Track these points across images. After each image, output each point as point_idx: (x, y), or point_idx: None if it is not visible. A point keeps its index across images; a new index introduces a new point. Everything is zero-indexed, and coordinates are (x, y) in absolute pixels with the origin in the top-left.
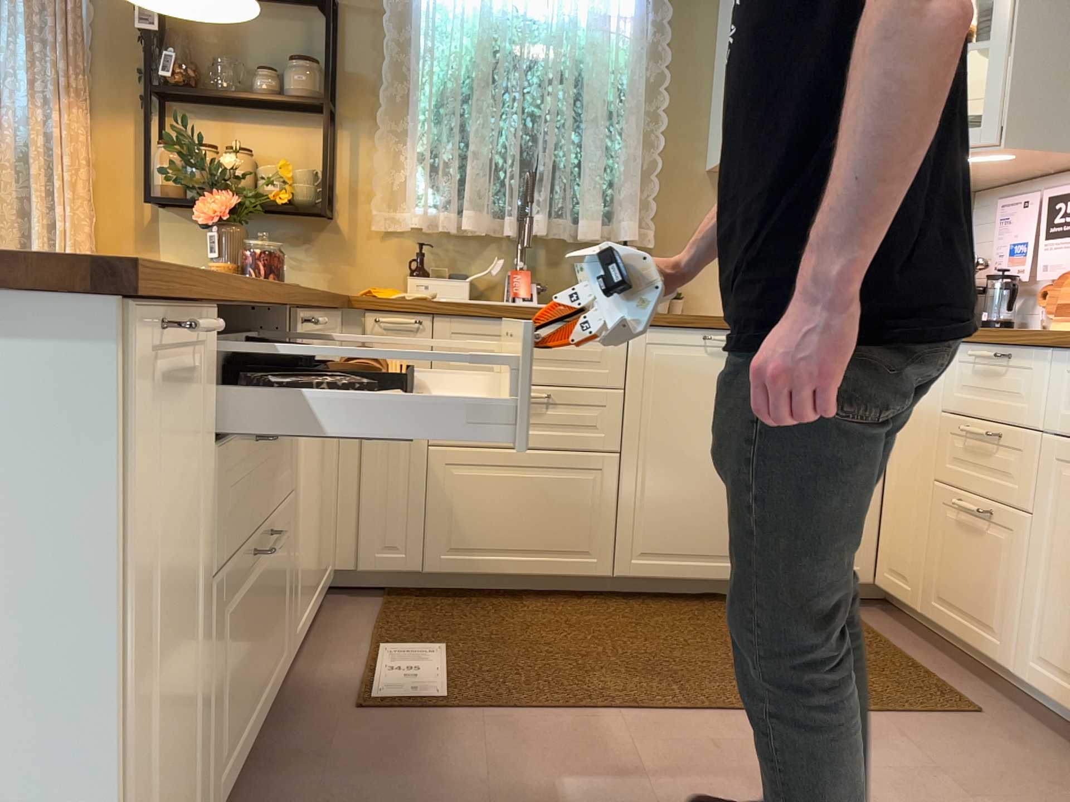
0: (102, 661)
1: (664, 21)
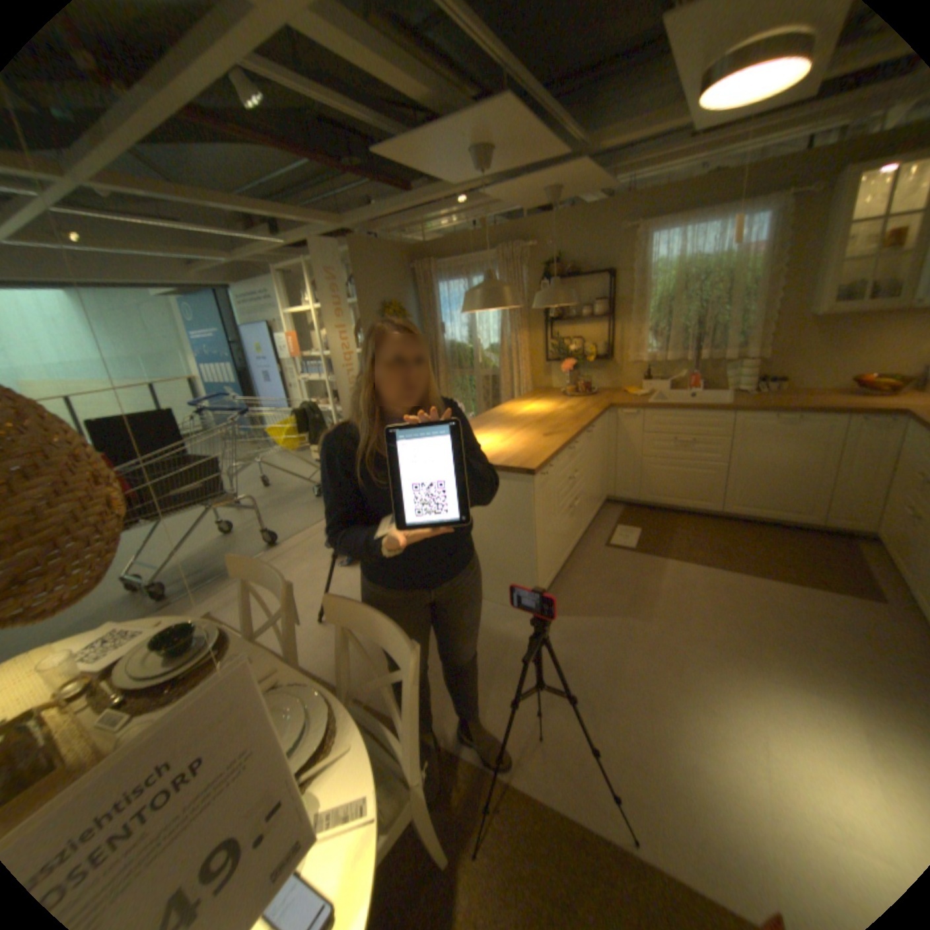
0: (534, 537)
1: (783, 241)
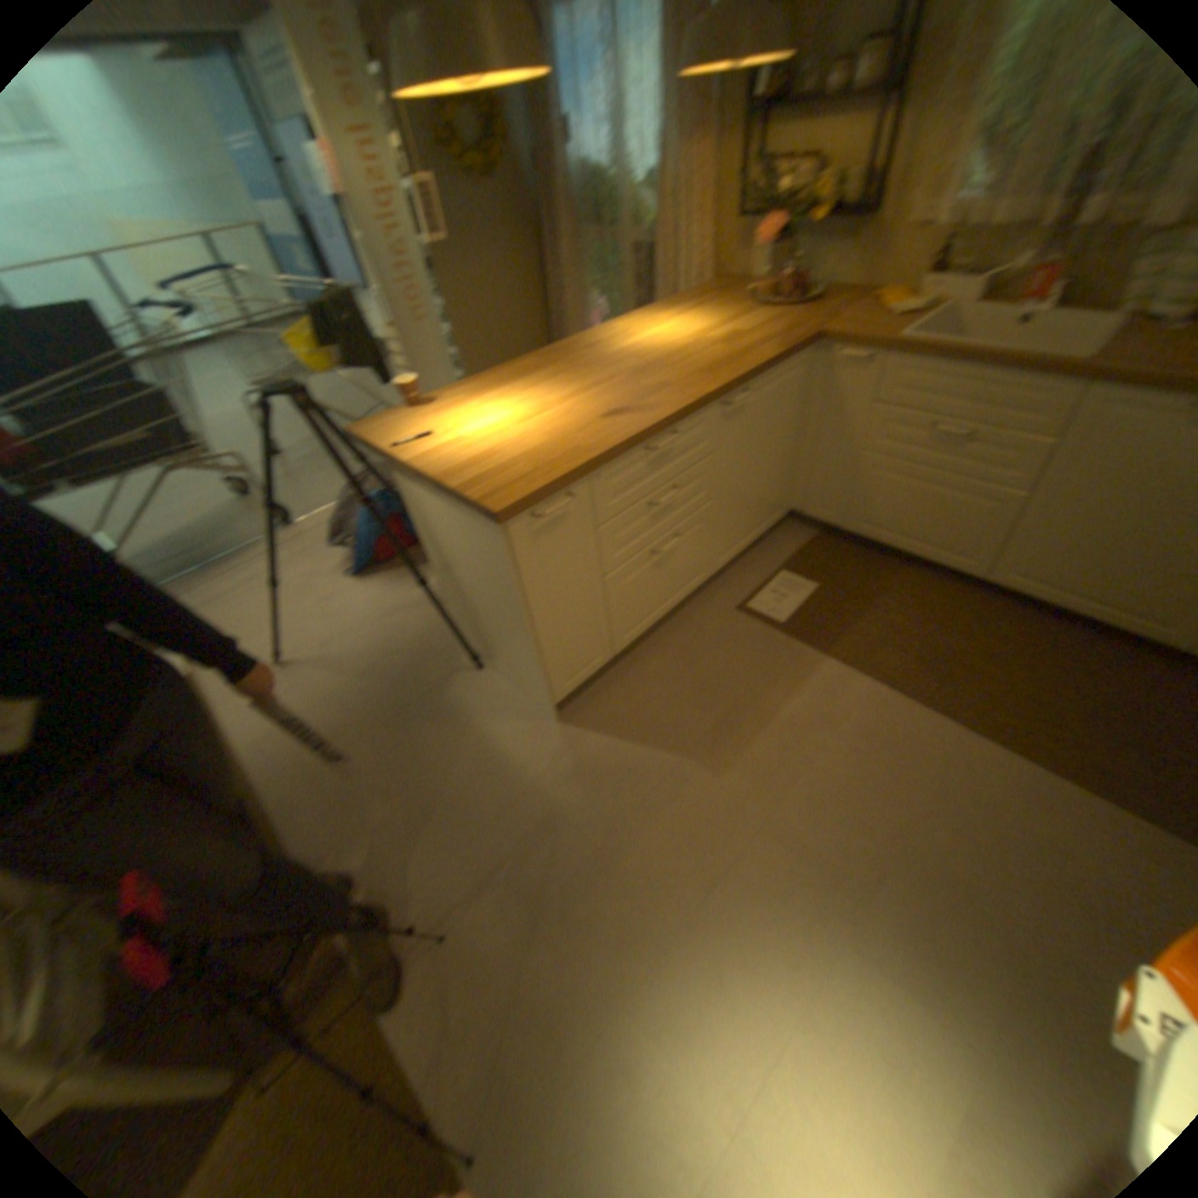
0: (533, 621)
1: None
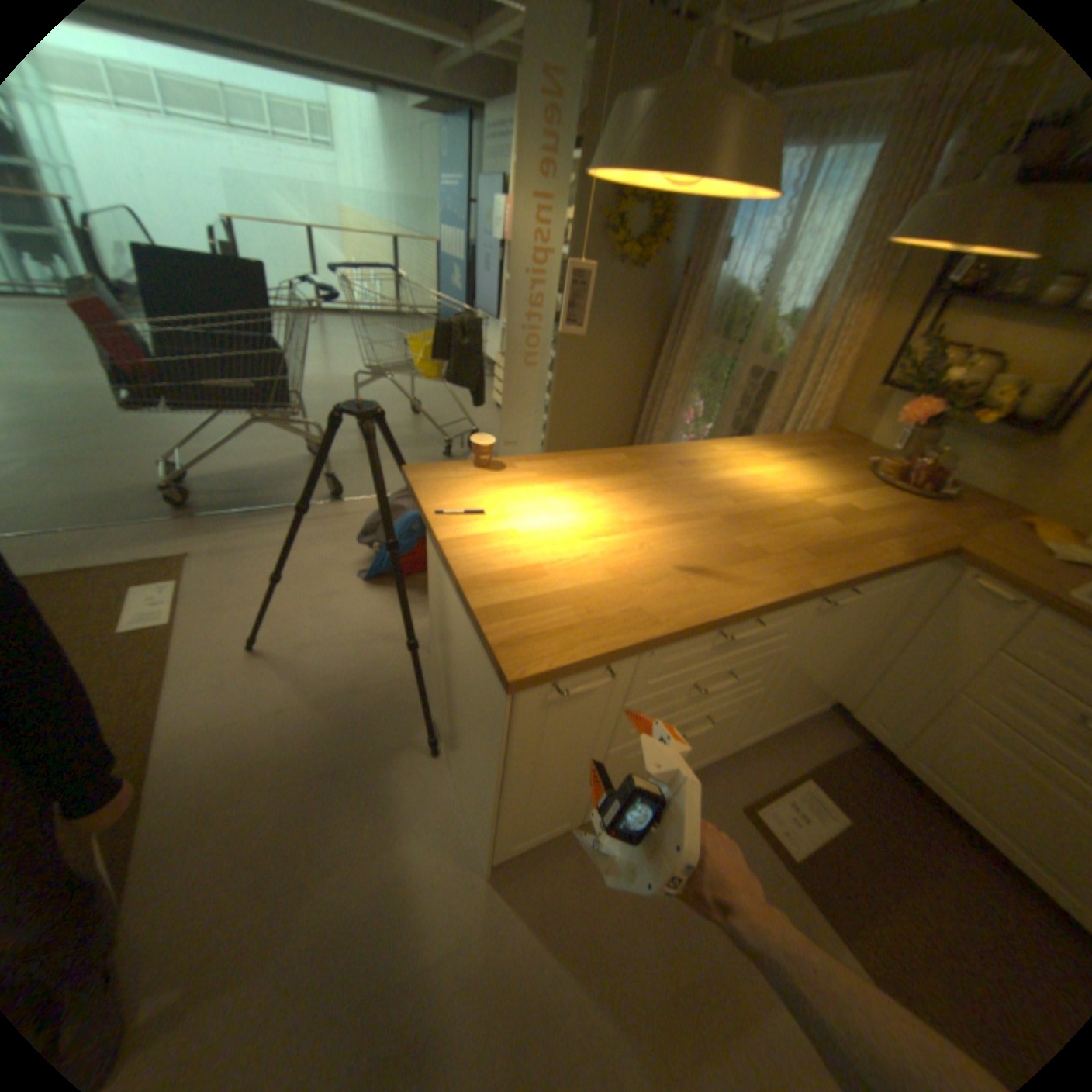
0: (501, 788)
1: None
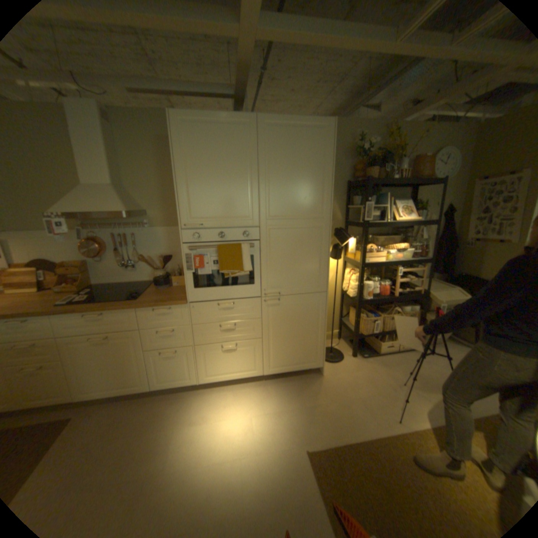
0: None
1: None
